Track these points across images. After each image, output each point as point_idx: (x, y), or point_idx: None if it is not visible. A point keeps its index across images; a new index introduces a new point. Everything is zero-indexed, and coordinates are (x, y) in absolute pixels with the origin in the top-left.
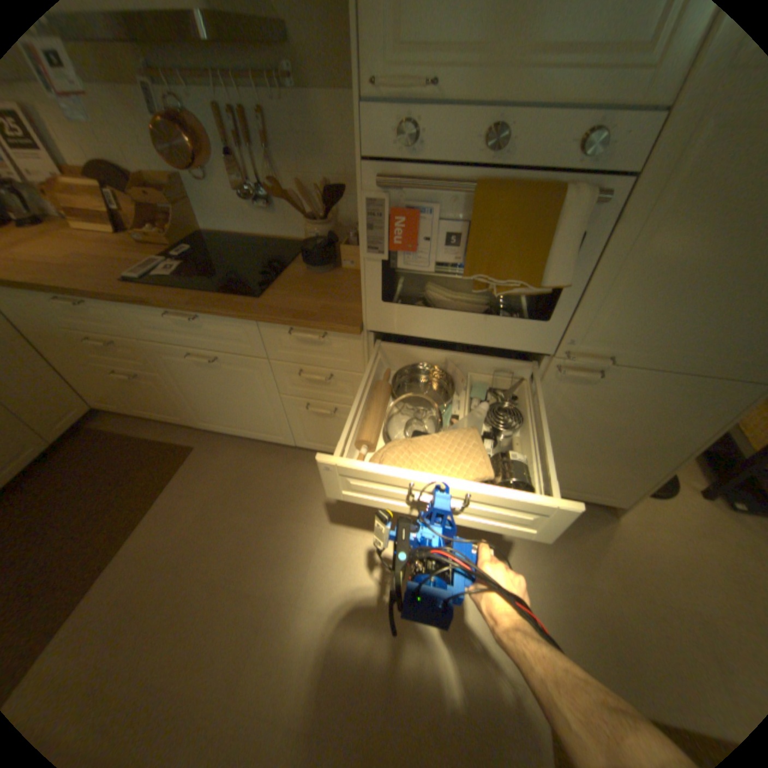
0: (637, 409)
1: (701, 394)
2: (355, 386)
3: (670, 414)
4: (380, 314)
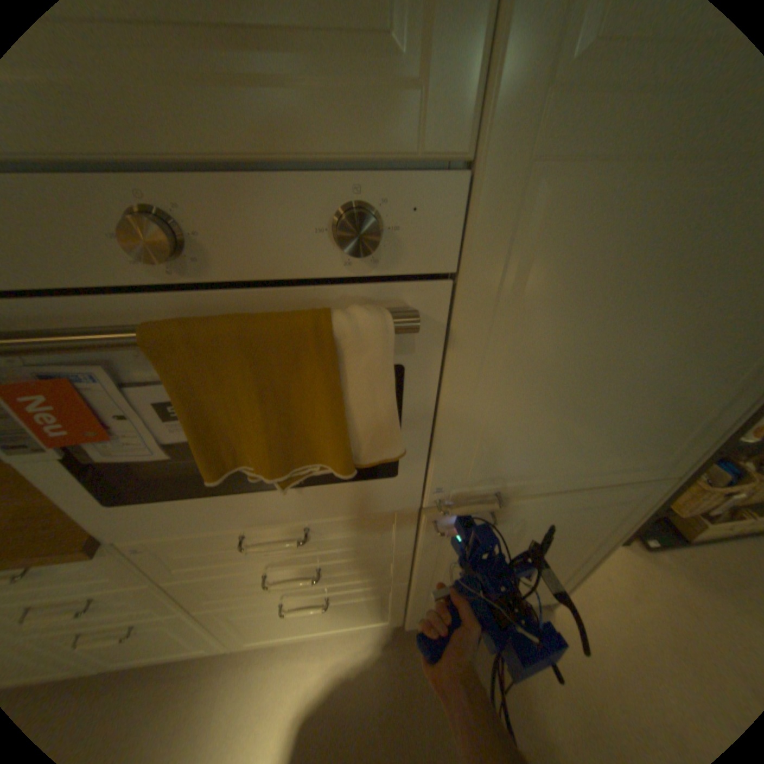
0: (544, 530)
1: (609, 502)
2: (143, 600)
3: (581, 526)
4: (115, 522)
